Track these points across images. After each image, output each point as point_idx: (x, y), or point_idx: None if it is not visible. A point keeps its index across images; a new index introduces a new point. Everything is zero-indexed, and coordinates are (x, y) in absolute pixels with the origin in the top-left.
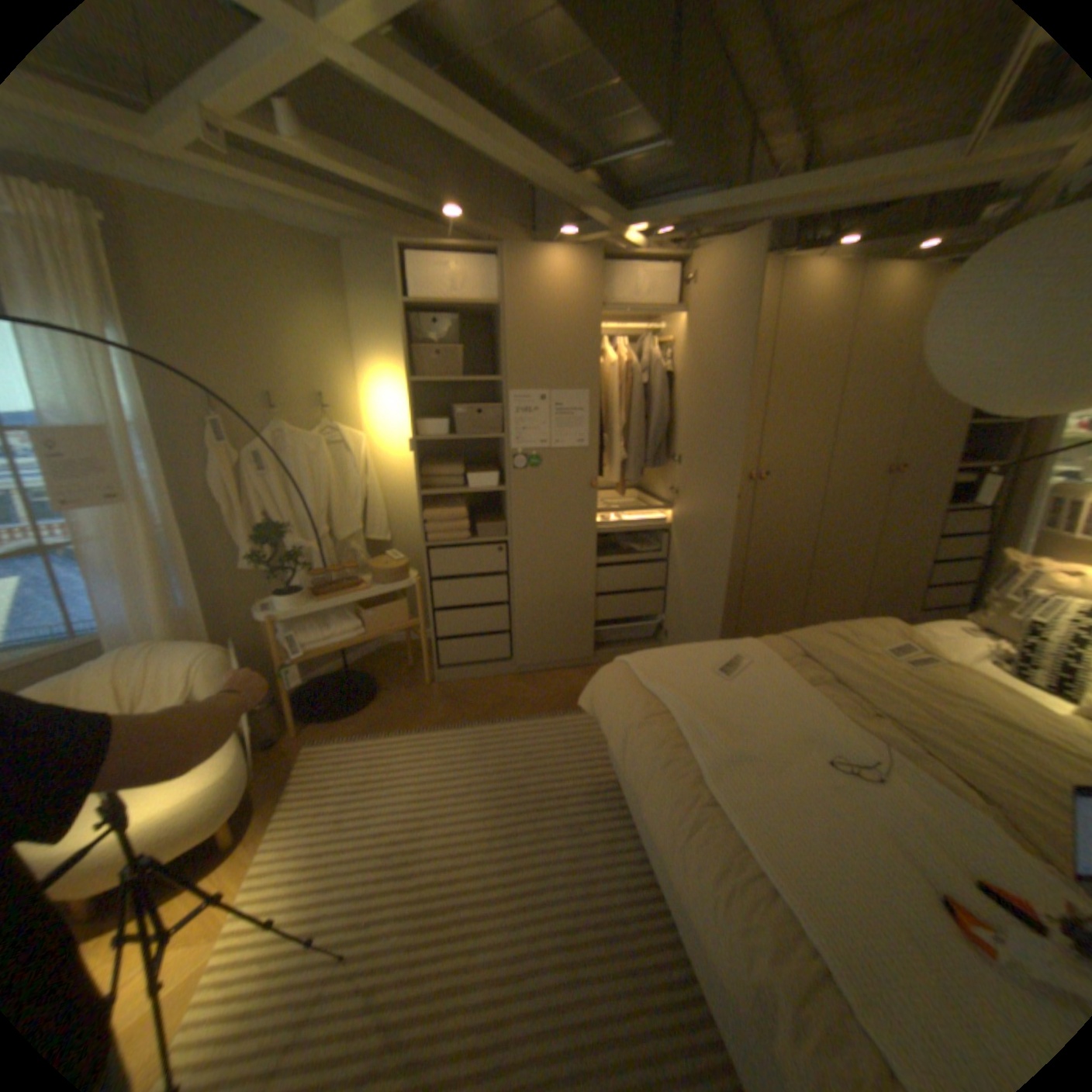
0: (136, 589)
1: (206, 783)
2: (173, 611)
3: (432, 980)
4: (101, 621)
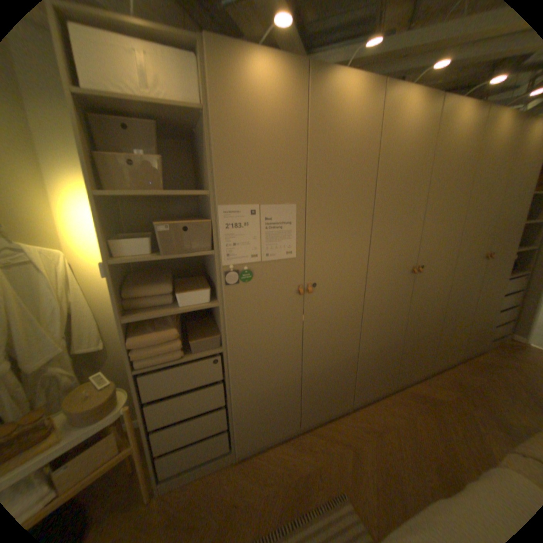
0: None
1: None
2: None
3: None
4: None
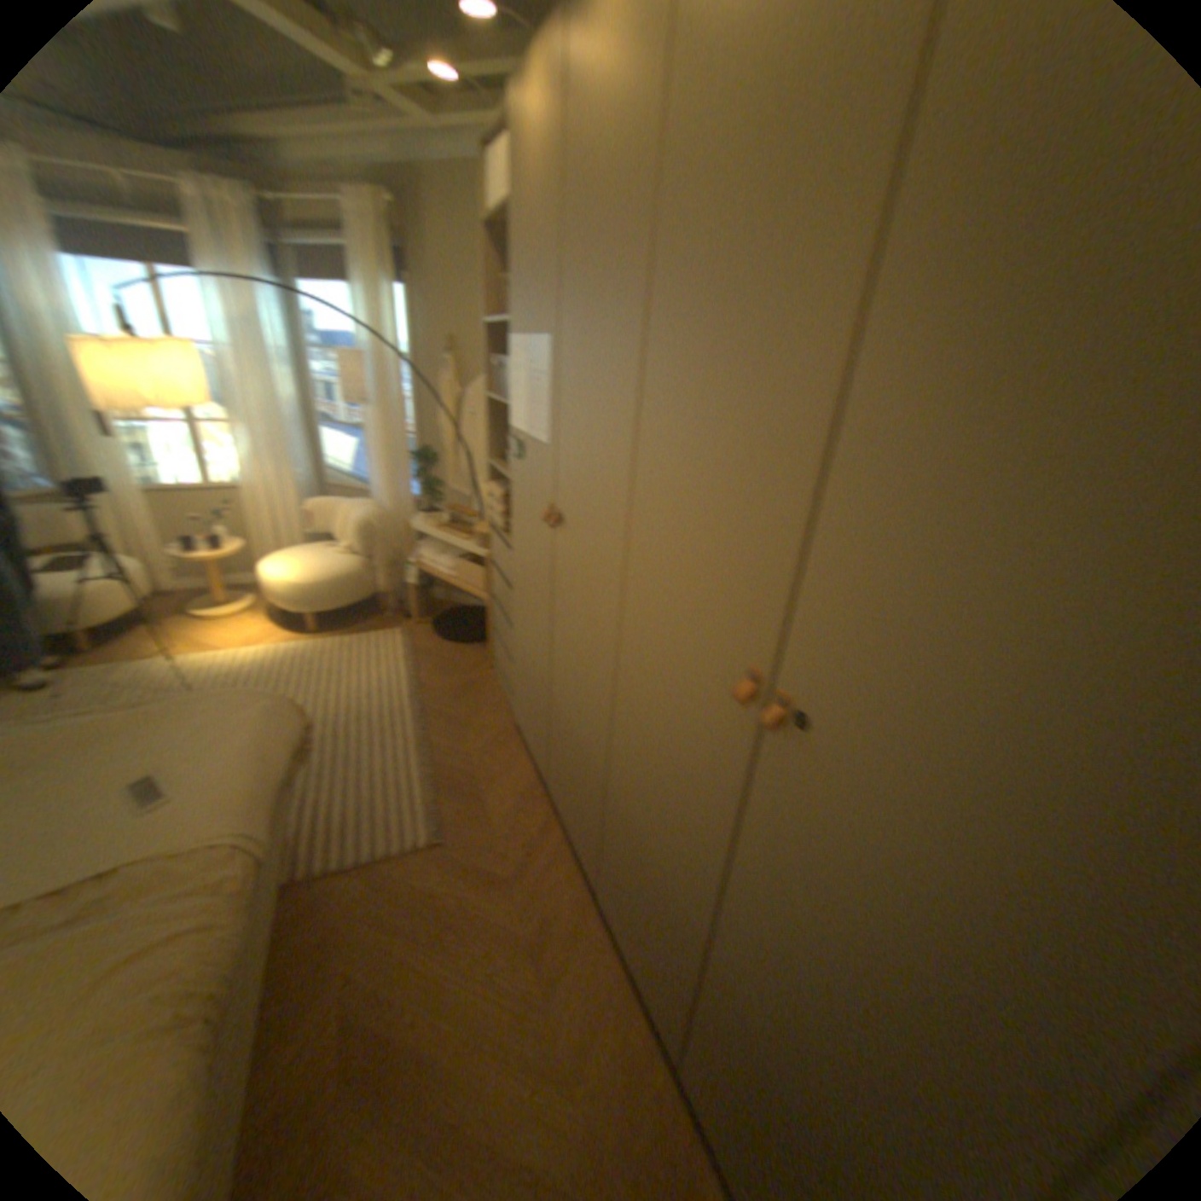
0: (377, 468)
1: (287, 581)
2: (395, 493)
3: None
4: (366, 481)
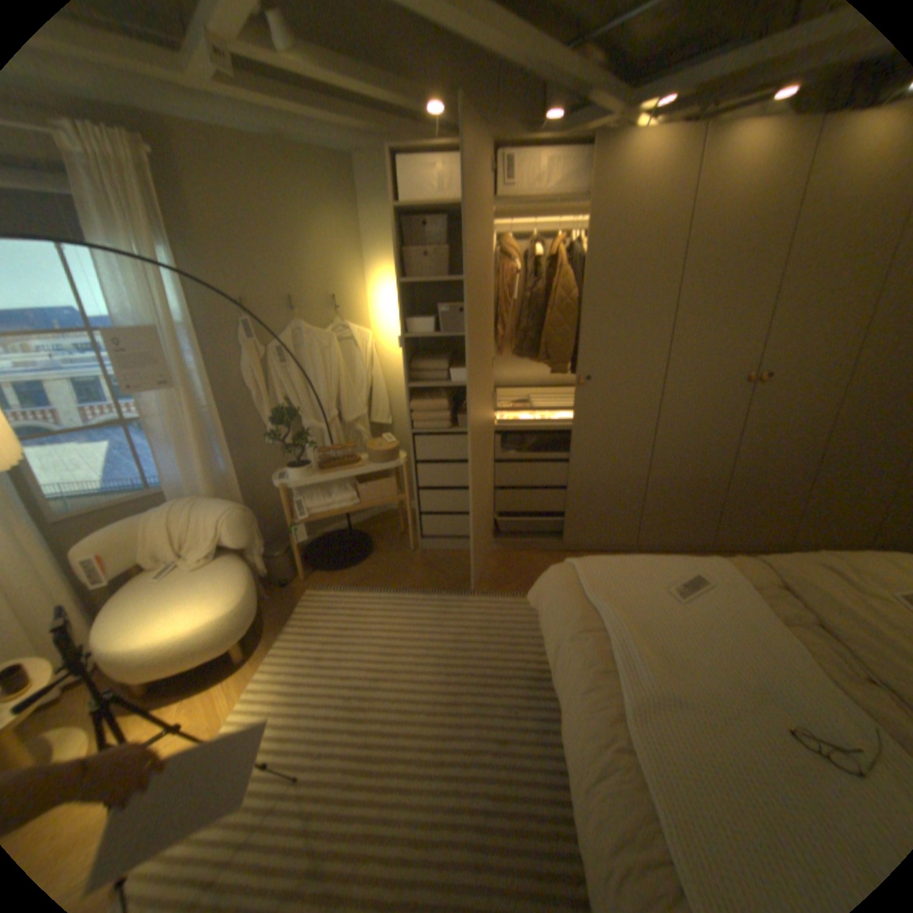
0: (184, 456)
1: (216, 616)
2: (212, 474)
3: (358, 824)
4: (160, 479)
